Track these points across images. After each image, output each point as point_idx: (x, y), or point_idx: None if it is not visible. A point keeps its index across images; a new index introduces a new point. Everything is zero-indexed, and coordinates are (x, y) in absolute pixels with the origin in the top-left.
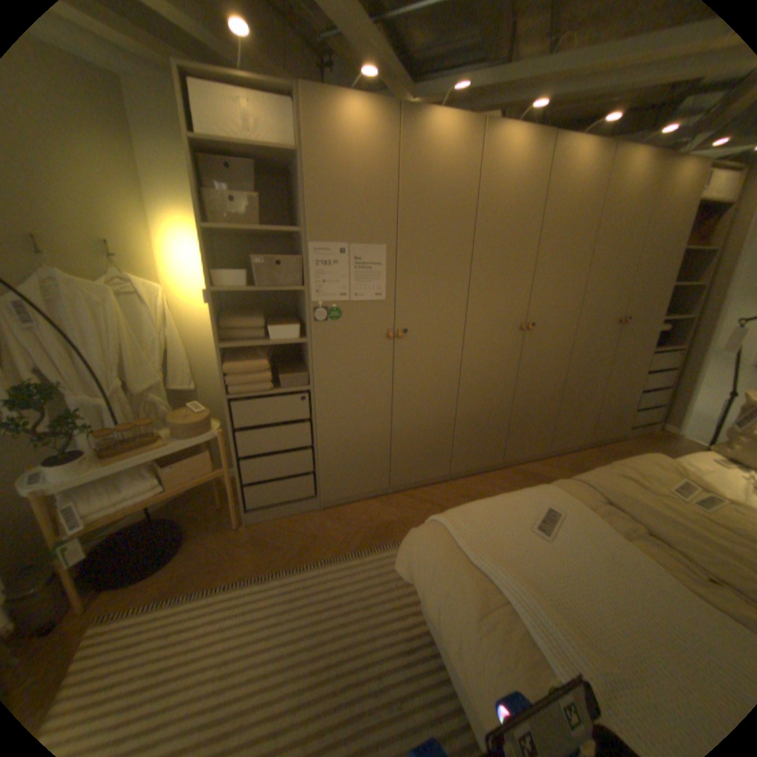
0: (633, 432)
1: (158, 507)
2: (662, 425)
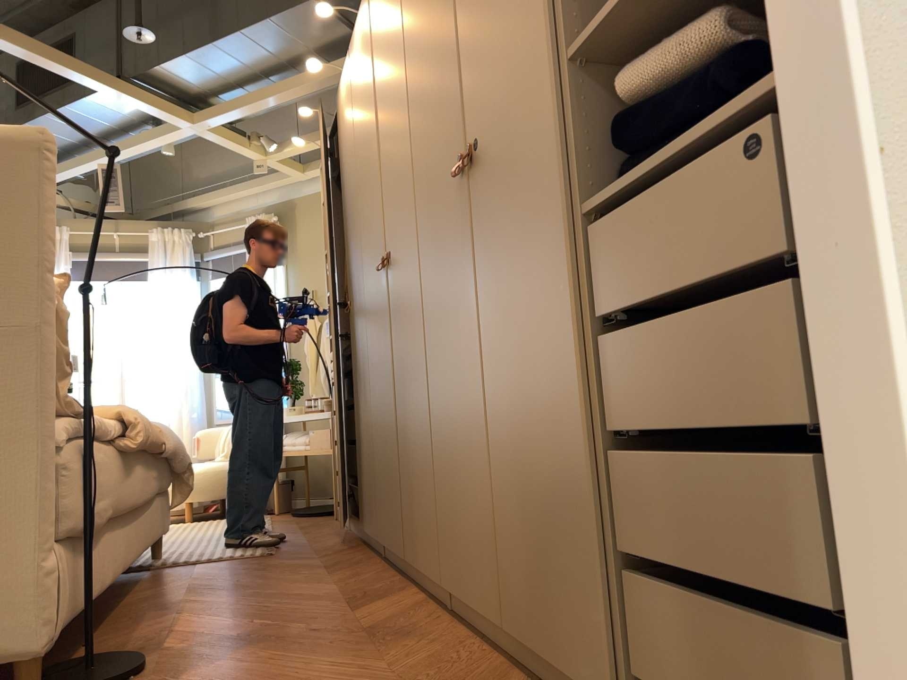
0: None
1: None
2: None
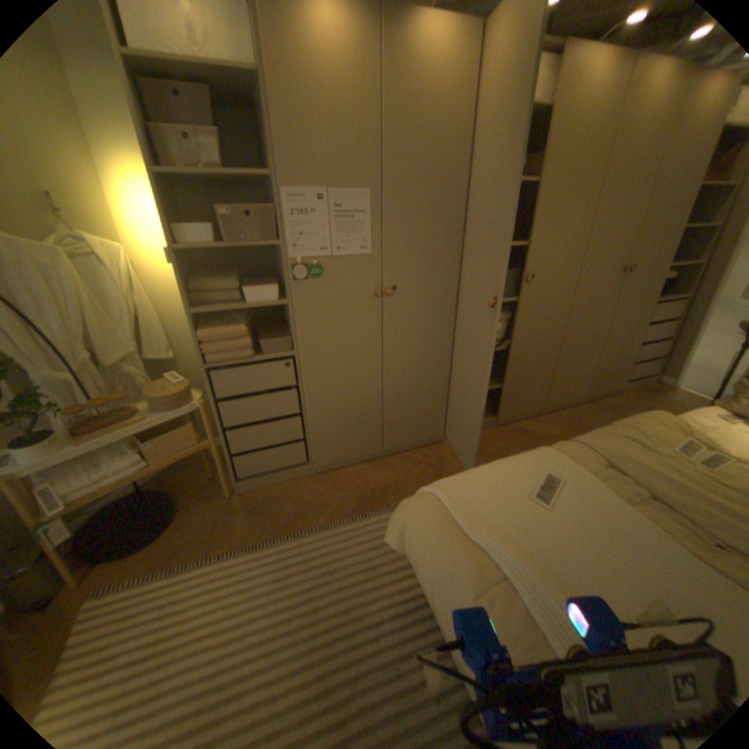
0: (629, 385)
1: (149, 478)
2: (659, 376)
